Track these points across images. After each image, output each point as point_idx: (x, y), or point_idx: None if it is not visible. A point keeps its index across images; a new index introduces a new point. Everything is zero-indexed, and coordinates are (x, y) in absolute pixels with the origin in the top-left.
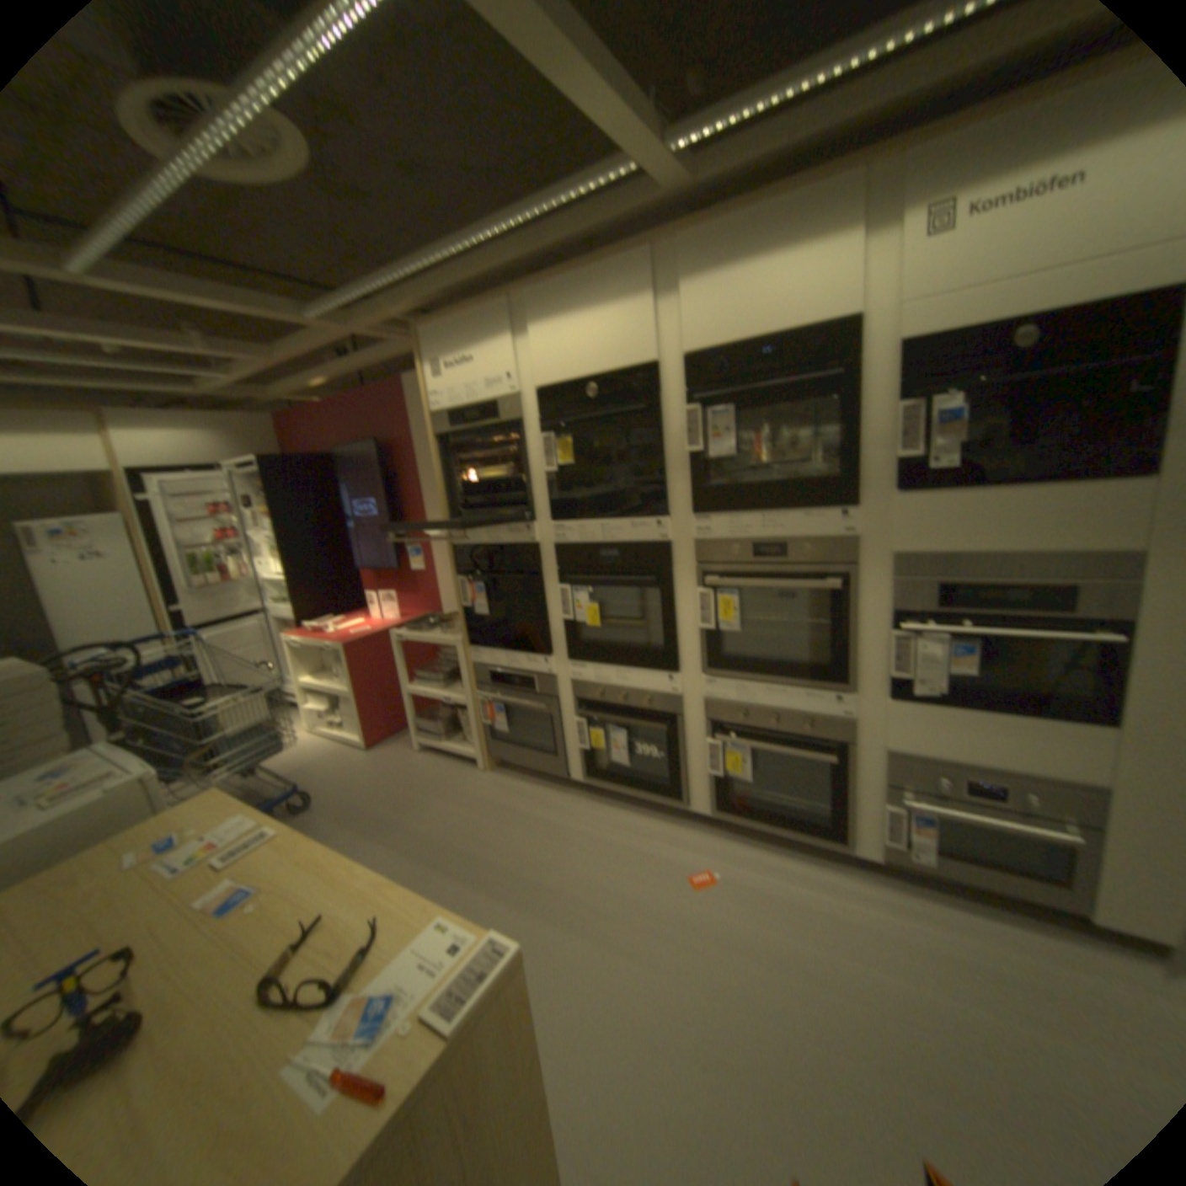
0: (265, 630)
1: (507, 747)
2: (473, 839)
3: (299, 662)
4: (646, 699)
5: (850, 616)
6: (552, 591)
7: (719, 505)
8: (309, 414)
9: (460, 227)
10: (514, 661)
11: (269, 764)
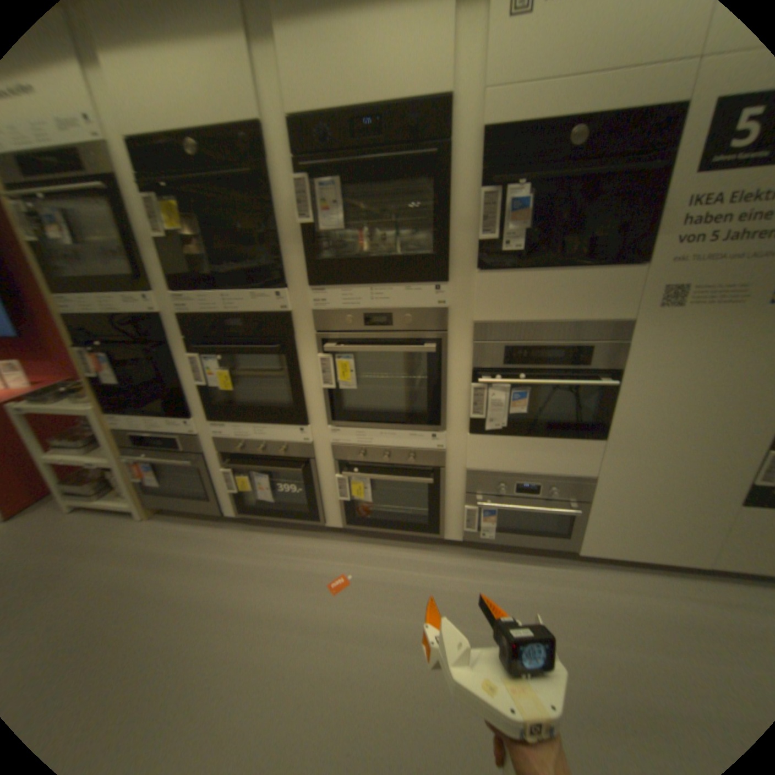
0: None
1: (161, 499)
2: (126, 597)
3: None
4: (283, 450)
5: (441, 374)
6: (181, 360)
7: (333, 279)
8: None
9: None
10: (153, 426)
11: None
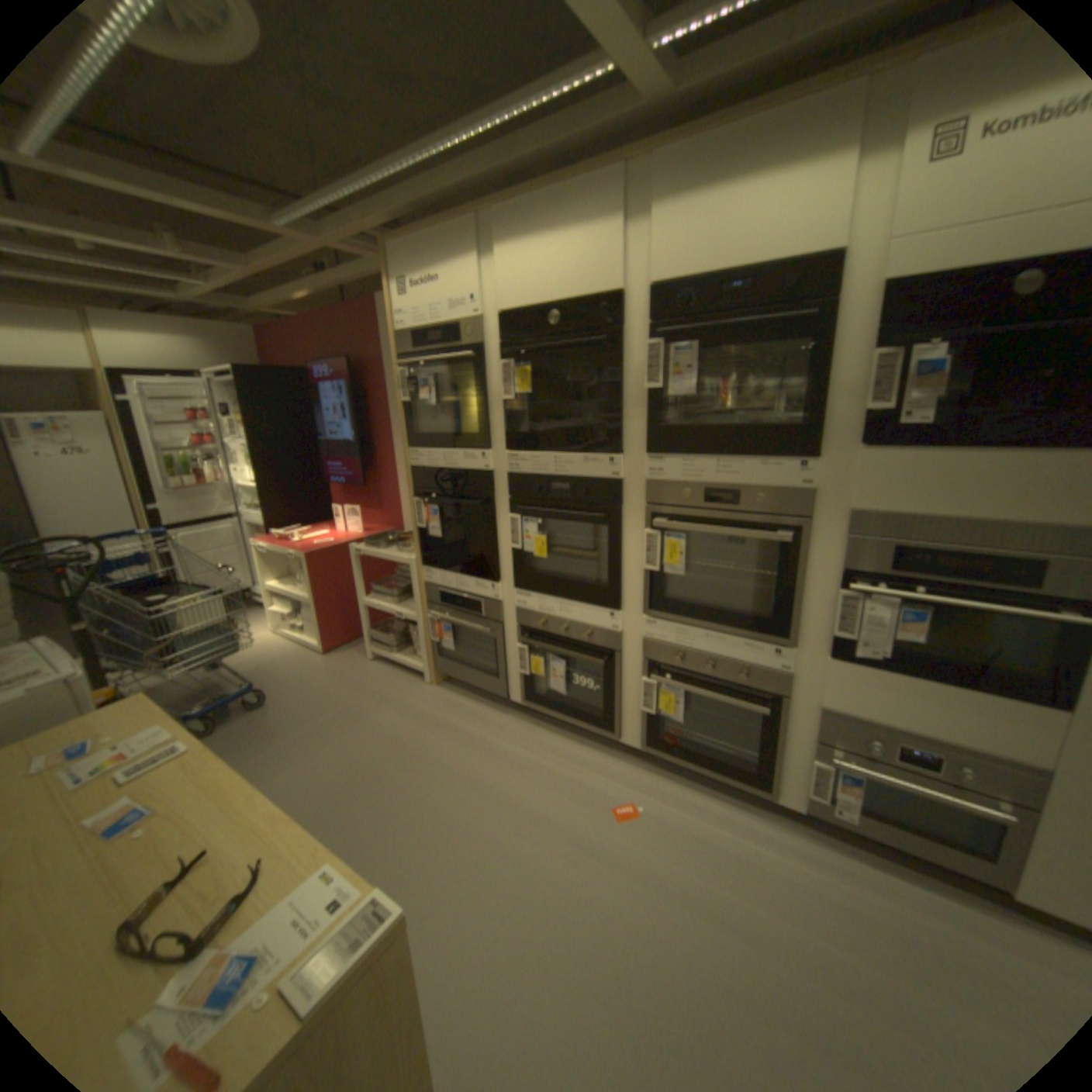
0: (241, 536)
1: (454, 666)
2: (413, 752)
3: (268, 568)
4: (588, 635)
5: (799, 572)
6: (504, 521)
7: (675, 448)
8: (289, 331)
9: (430, 137)
10: (465, 586)
11: (235, 661)
